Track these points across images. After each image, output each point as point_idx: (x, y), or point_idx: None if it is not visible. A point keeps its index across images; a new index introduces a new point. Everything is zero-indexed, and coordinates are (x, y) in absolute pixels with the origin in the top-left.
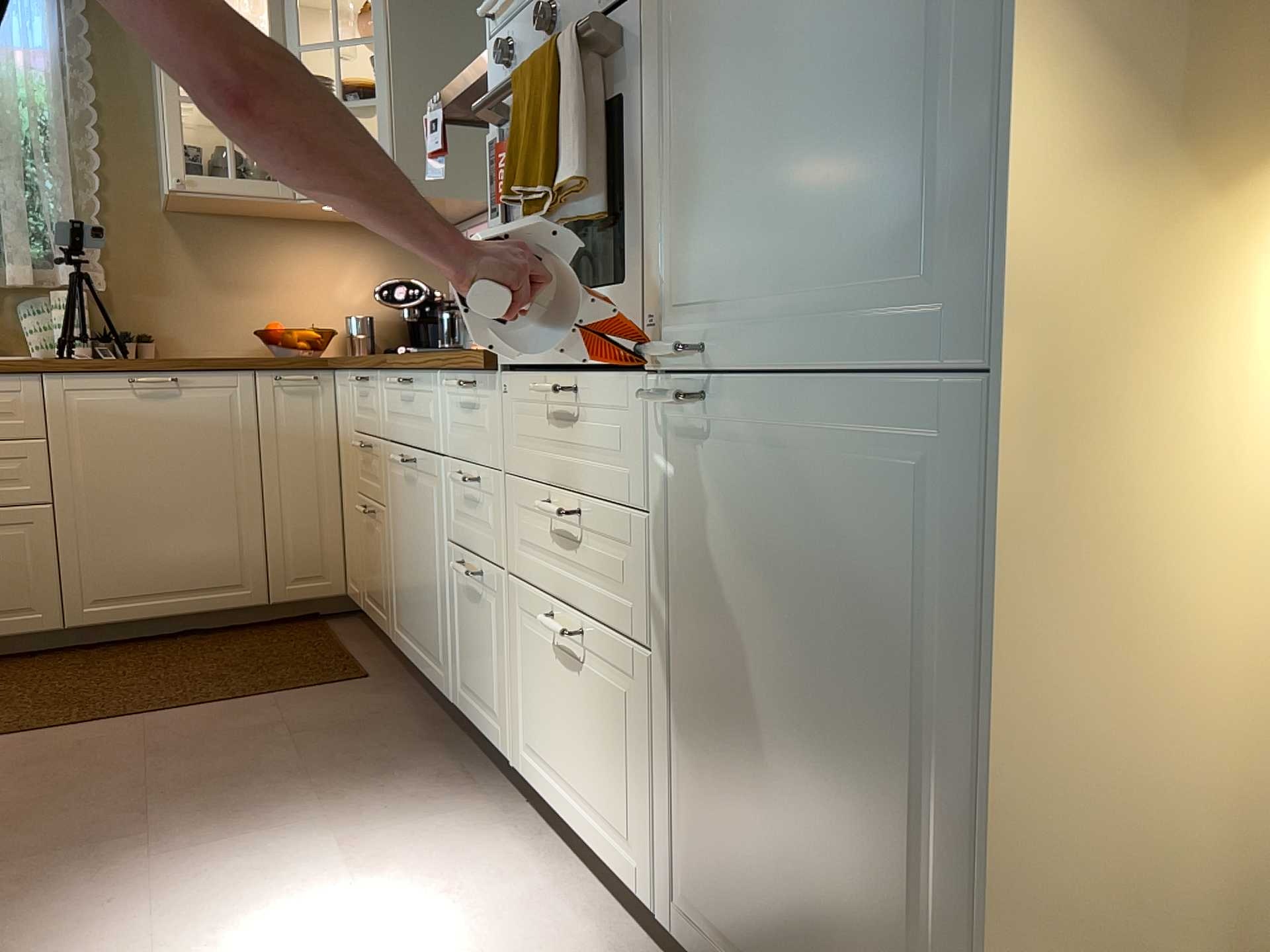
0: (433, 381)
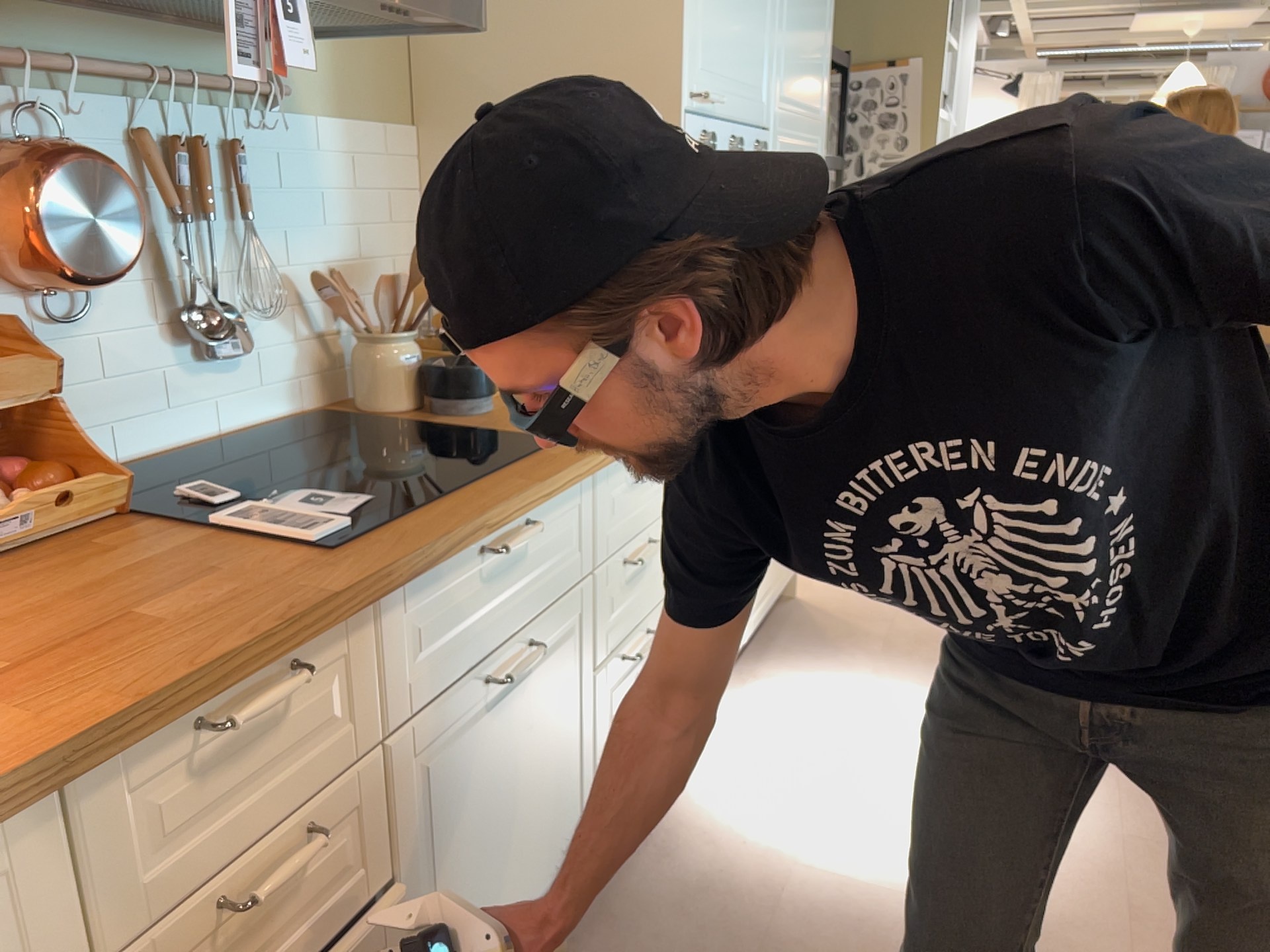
0: (577, 491)
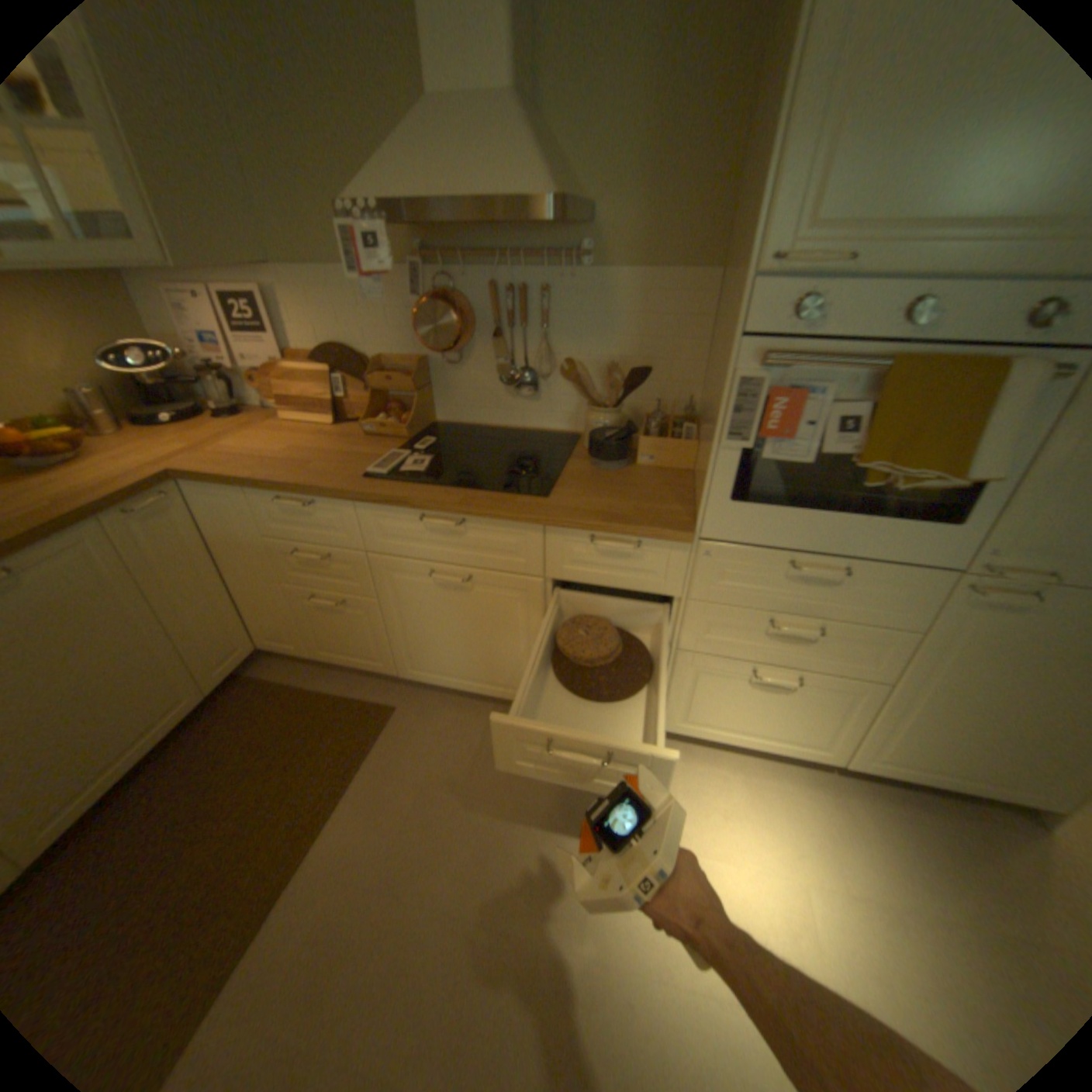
0: (525, 527)
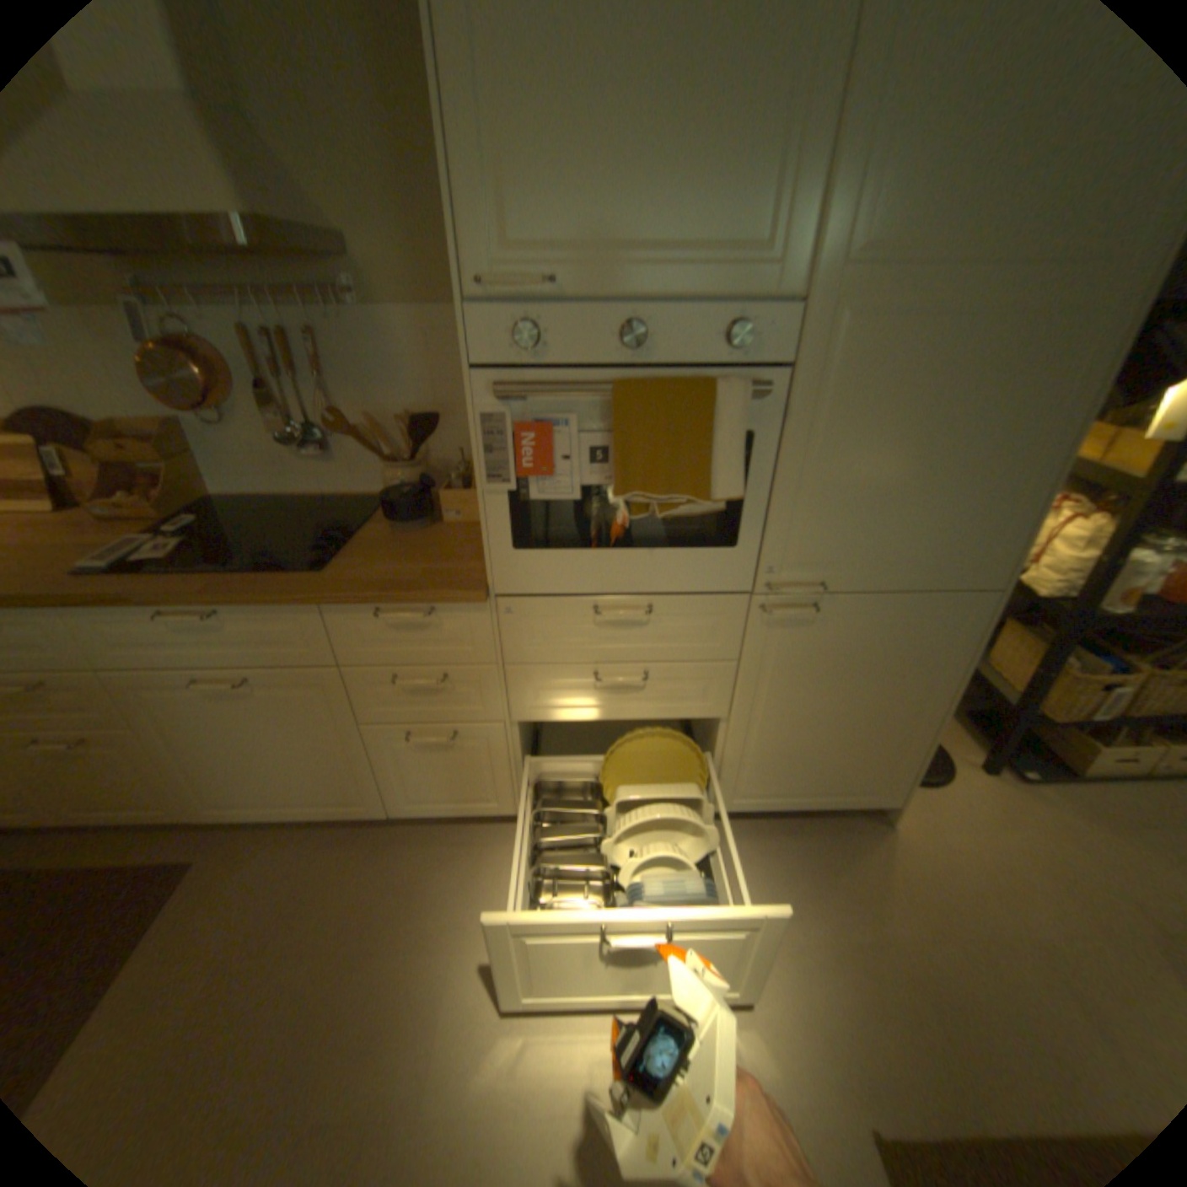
0: (293, 610)
